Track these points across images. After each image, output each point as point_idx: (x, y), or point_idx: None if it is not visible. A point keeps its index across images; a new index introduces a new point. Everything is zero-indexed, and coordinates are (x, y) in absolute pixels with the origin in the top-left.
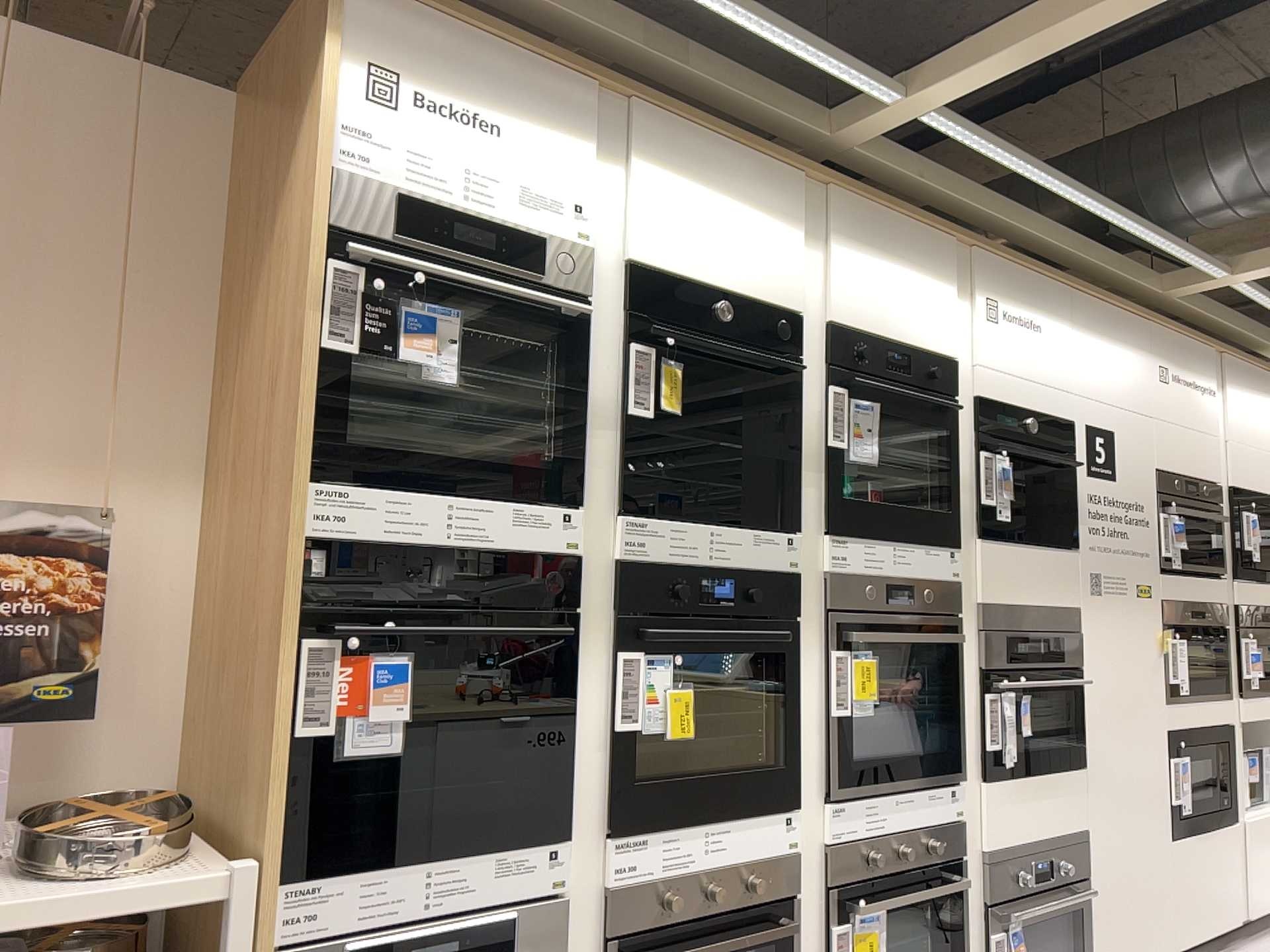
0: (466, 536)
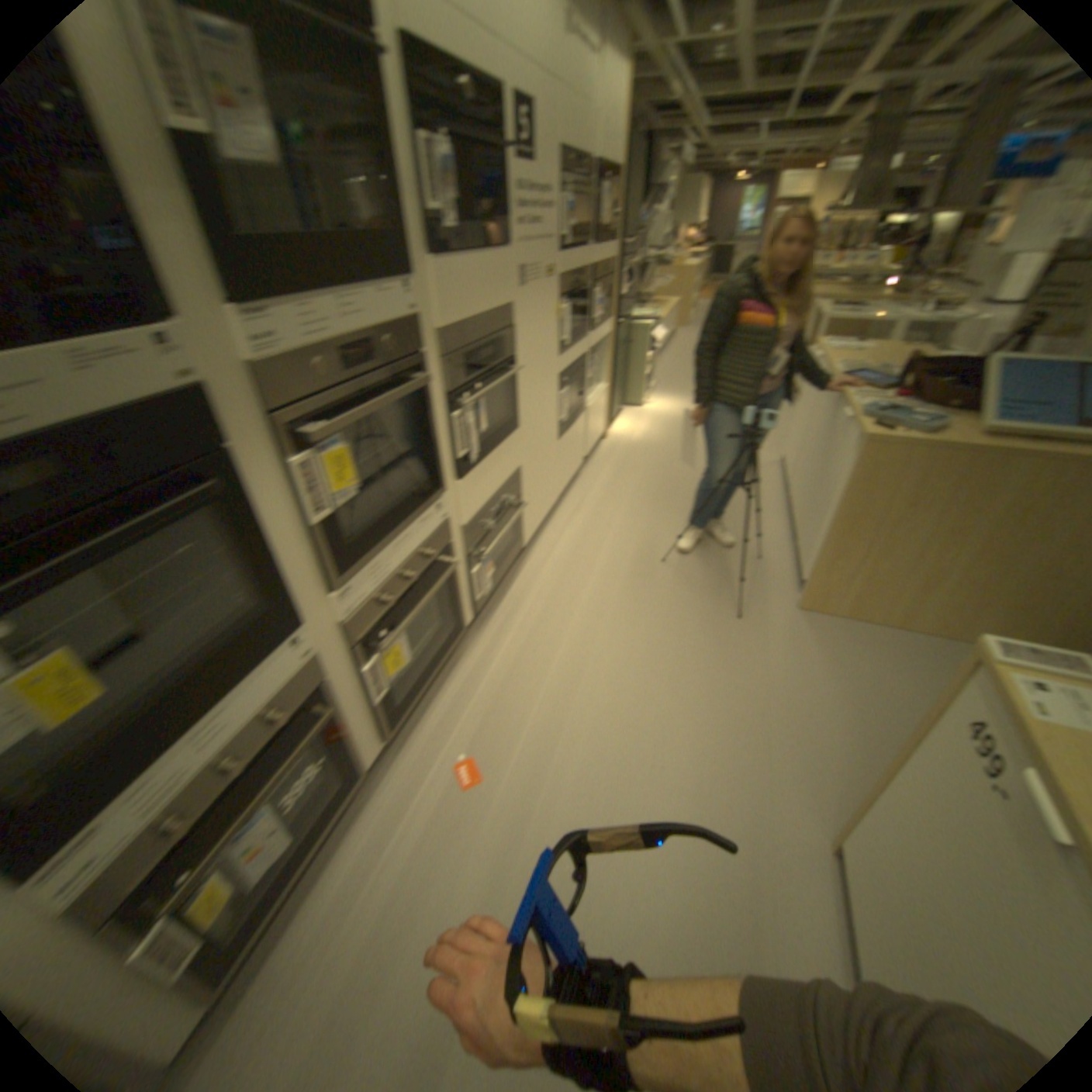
0: None
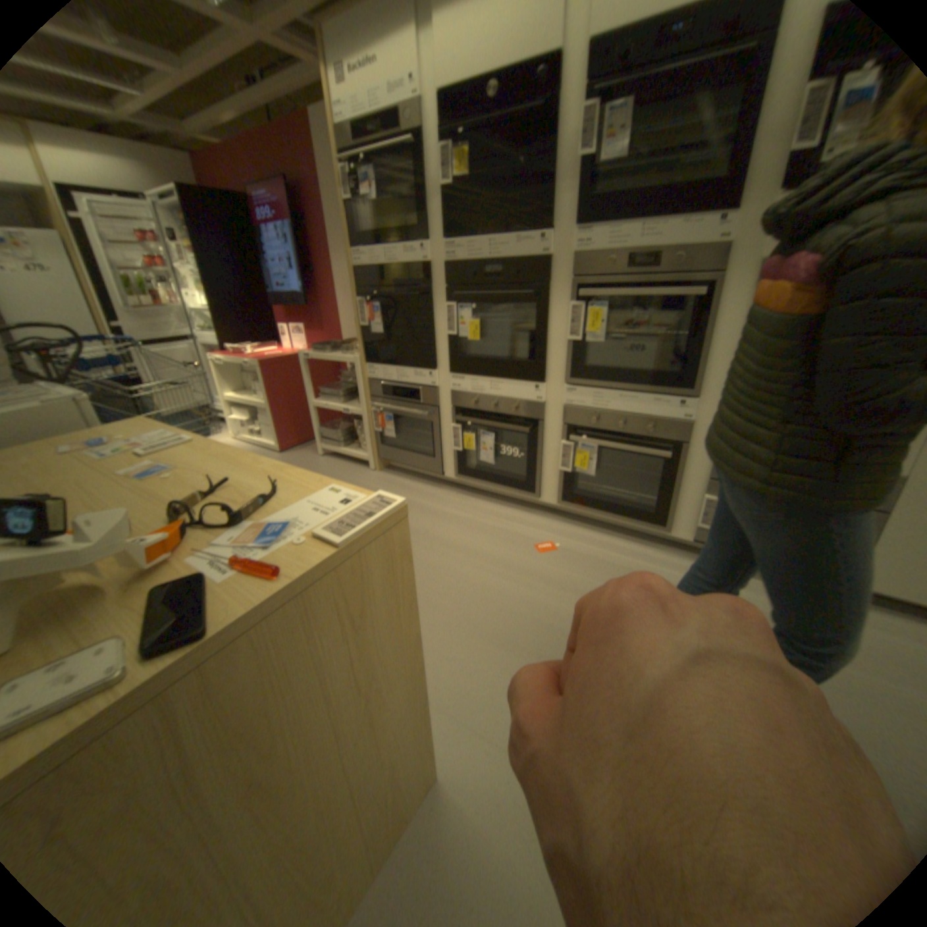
0: (386, 259)
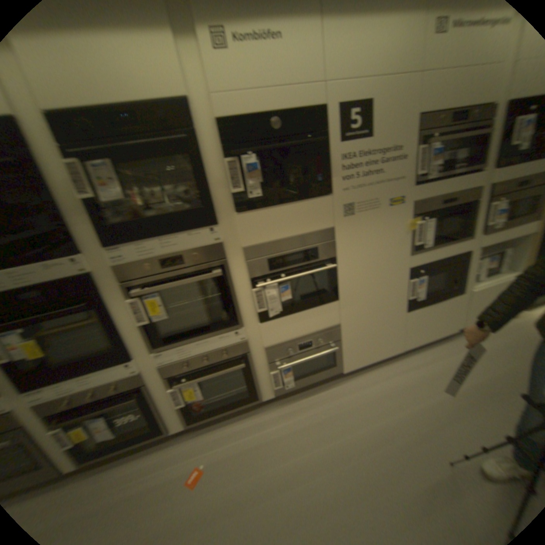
0: None
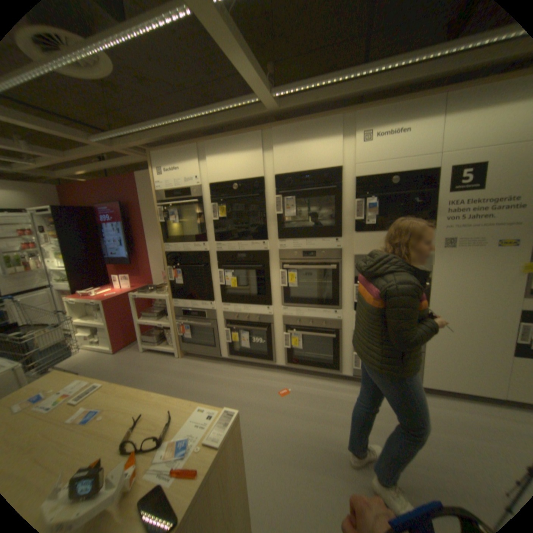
0: (184, 251)
